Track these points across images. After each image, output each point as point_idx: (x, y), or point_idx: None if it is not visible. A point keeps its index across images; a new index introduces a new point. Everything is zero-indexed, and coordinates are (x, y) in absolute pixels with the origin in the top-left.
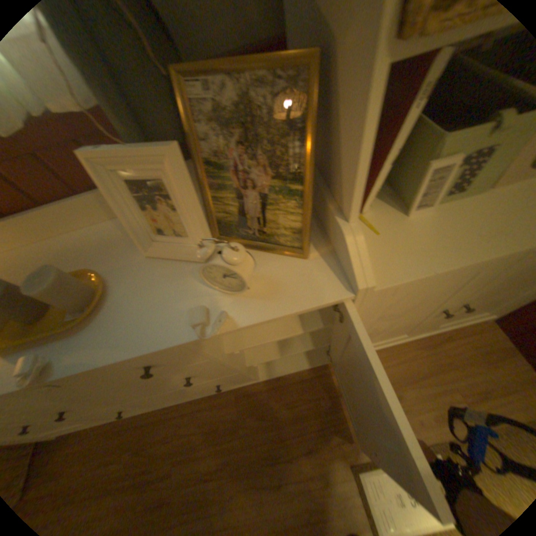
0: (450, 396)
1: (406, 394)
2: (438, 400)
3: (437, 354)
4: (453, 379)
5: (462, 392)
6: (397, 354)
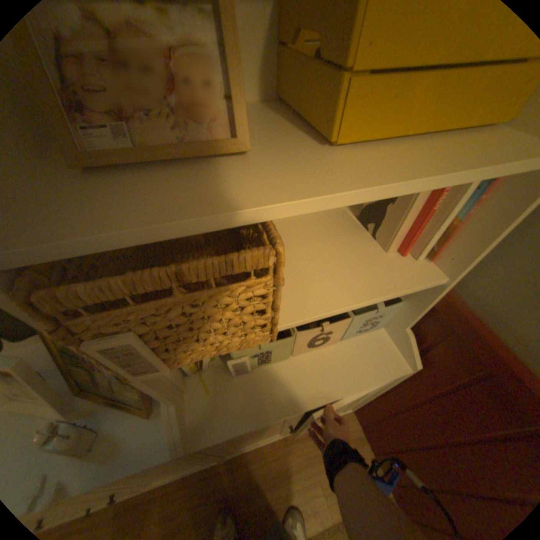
0: (313, 491)
1: (279, 492)
2: (303, 496)
3: (308, 448)
4: (317, 472)
5: (322, 486)
6: (277, 449)
